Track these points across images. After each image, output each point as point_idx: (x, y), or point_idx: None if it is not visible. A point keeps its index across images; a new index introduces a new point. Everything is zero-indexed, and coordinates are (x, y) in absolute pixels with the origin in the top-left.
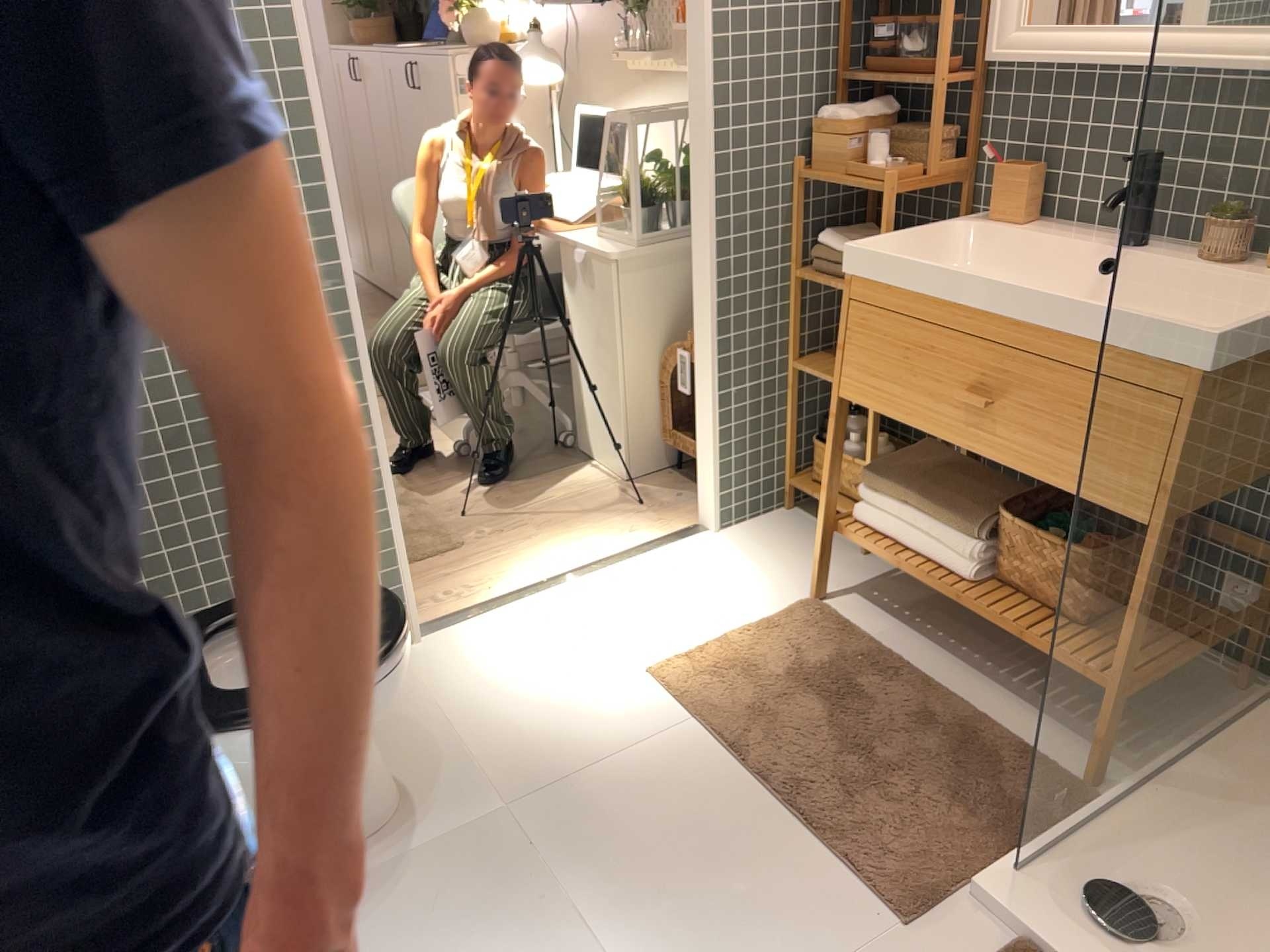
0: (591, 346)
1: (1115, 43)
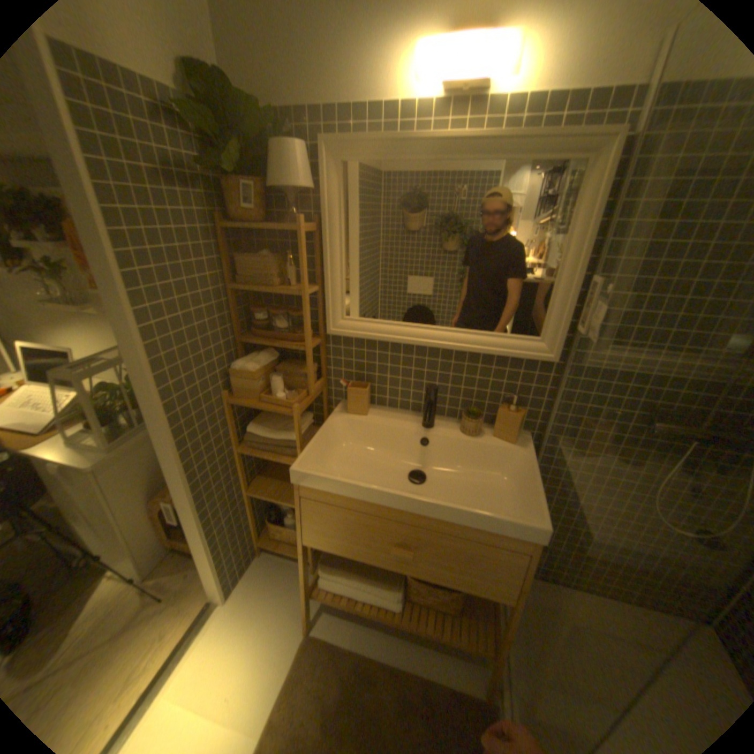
0: (86, 515)
1: (421, 342)
